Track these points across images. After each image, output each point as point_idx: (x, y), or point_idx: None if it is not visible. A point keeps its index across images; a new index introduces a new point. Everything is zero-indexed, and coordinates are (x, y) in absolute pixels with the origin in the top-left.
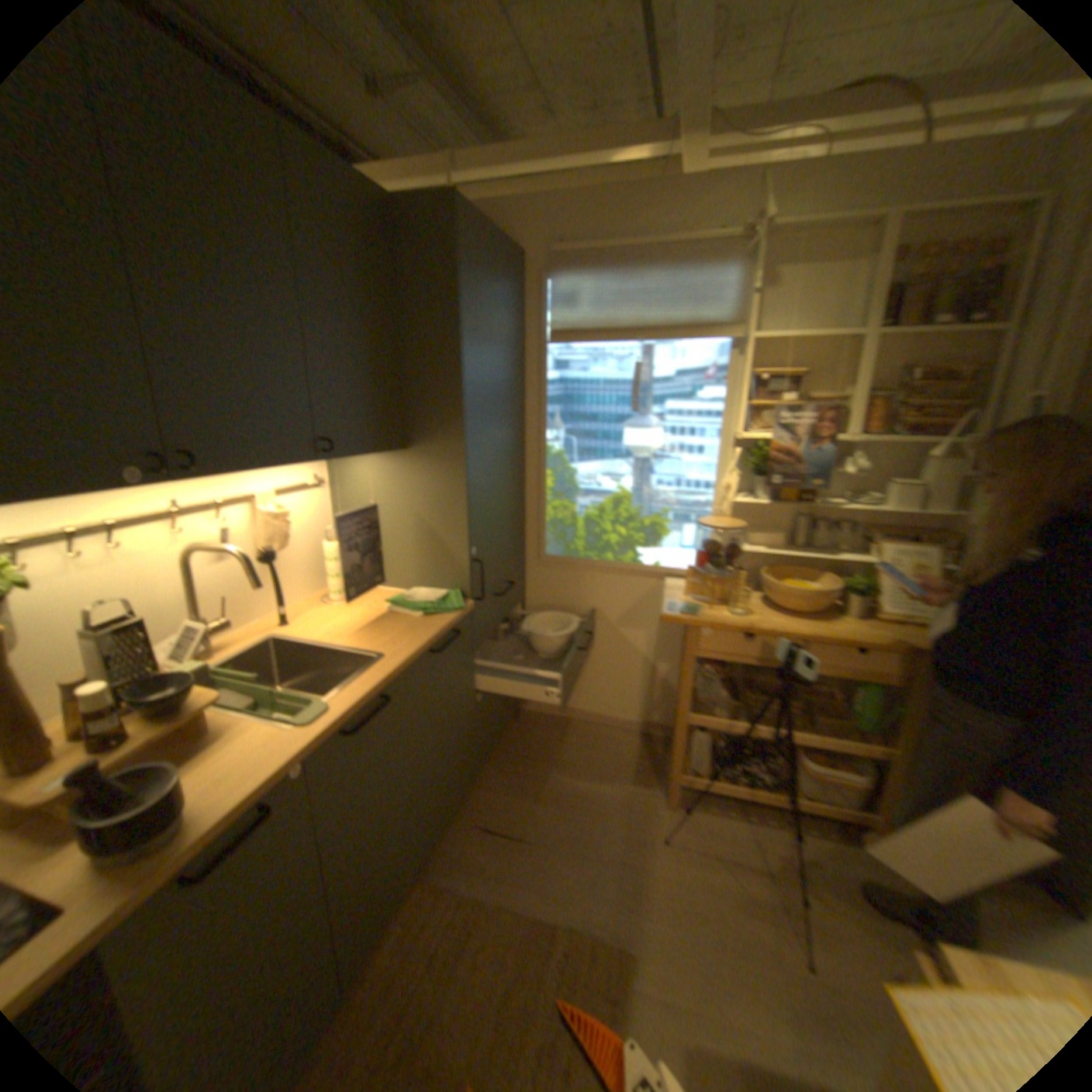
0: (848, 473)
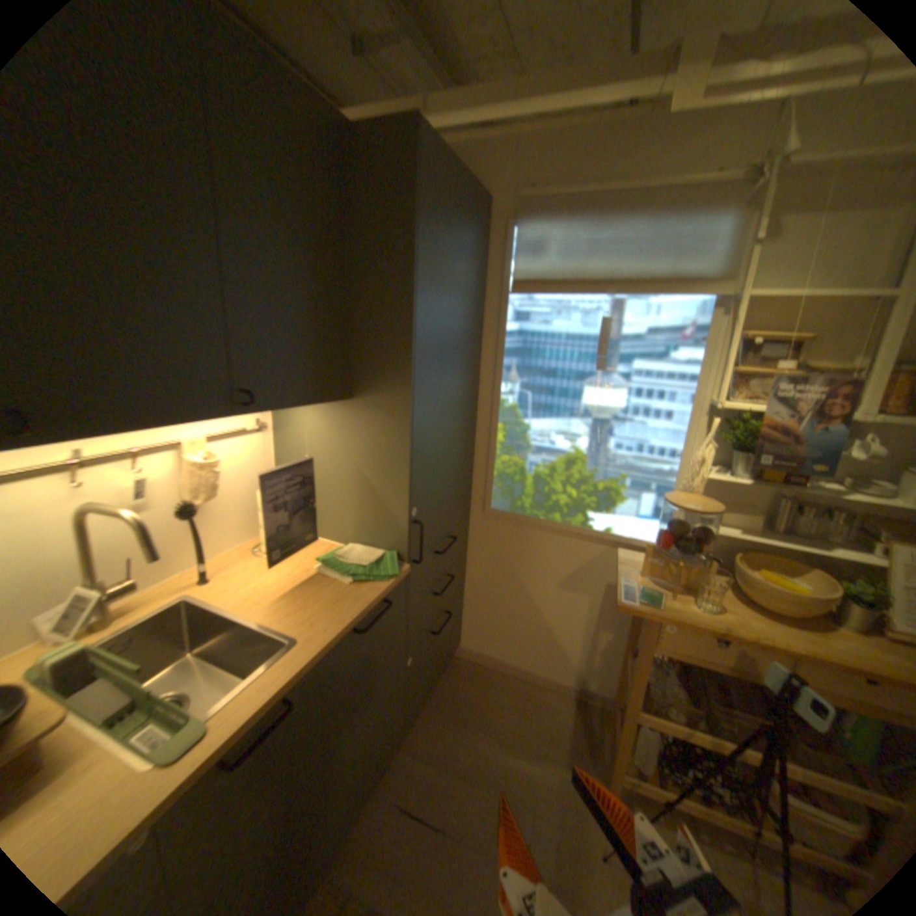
0: (848, 455)
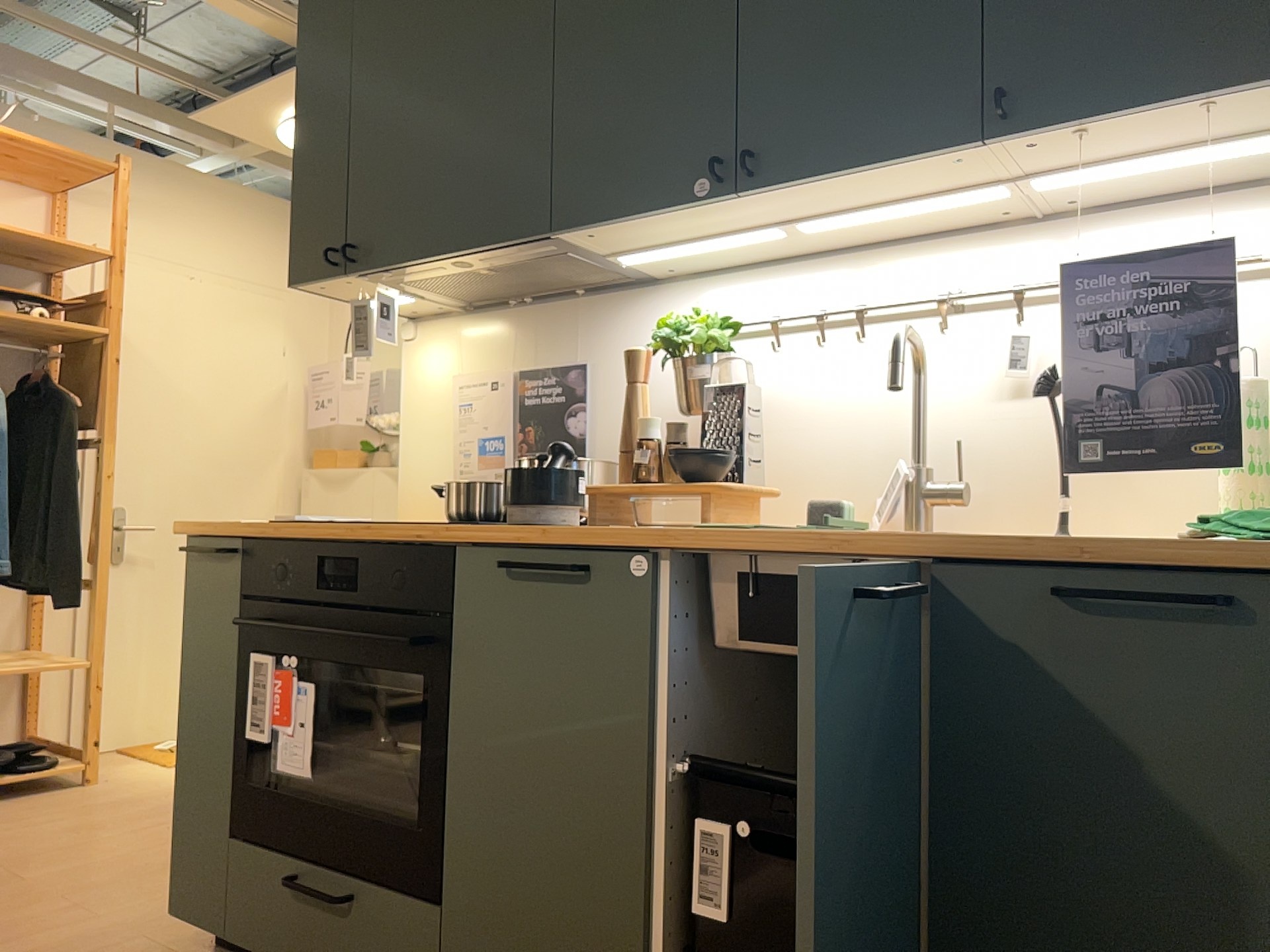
0: None
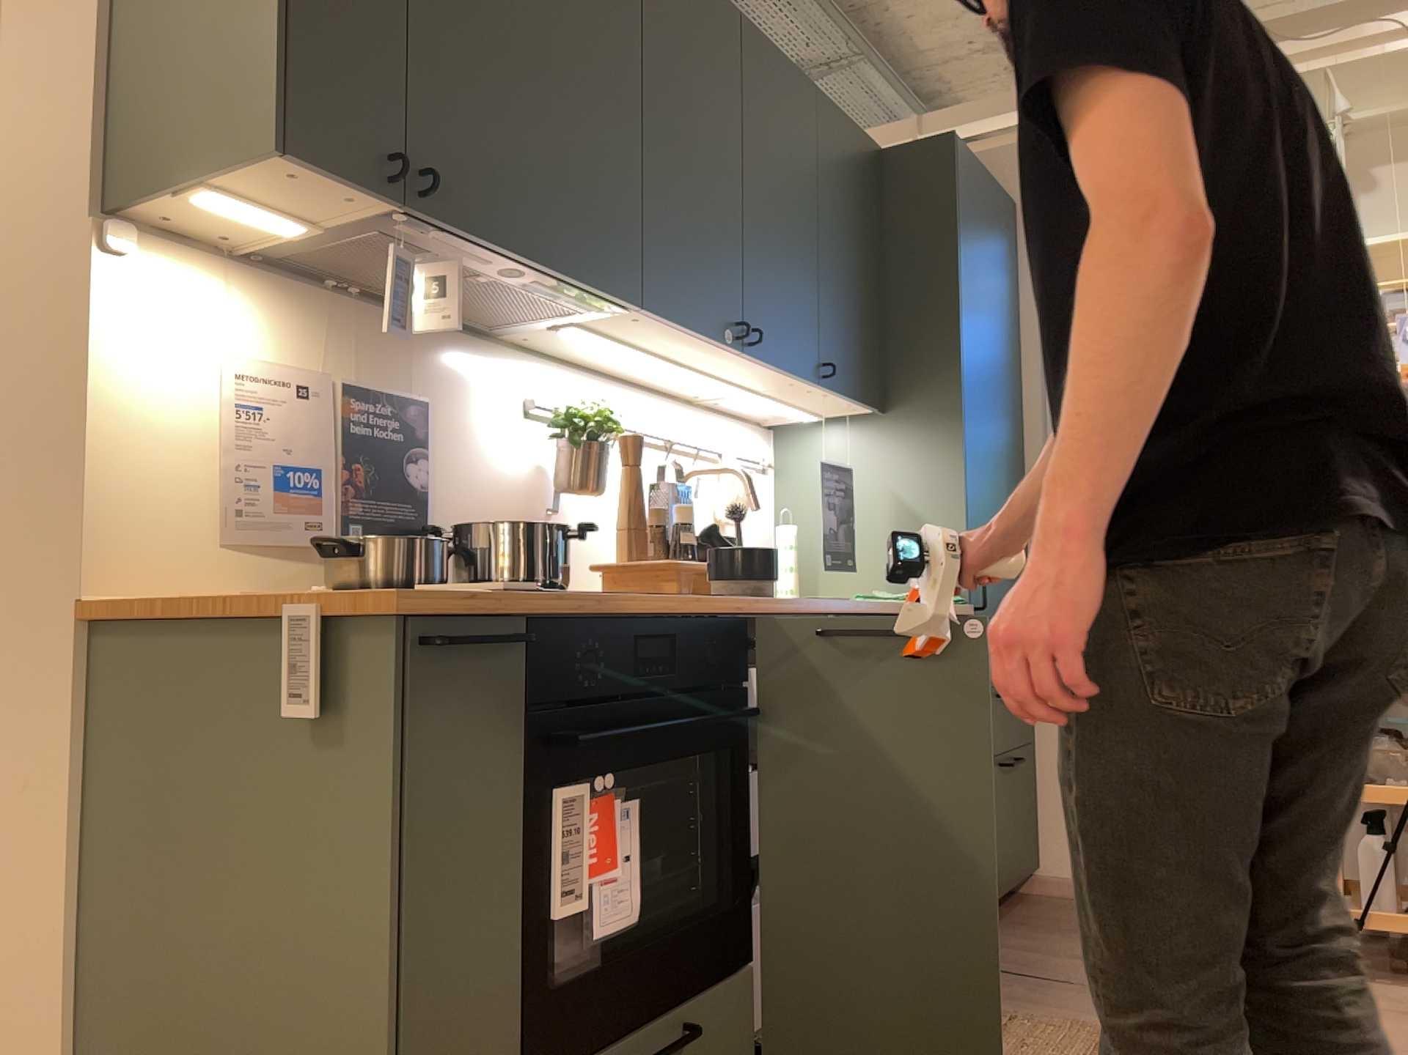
0: None
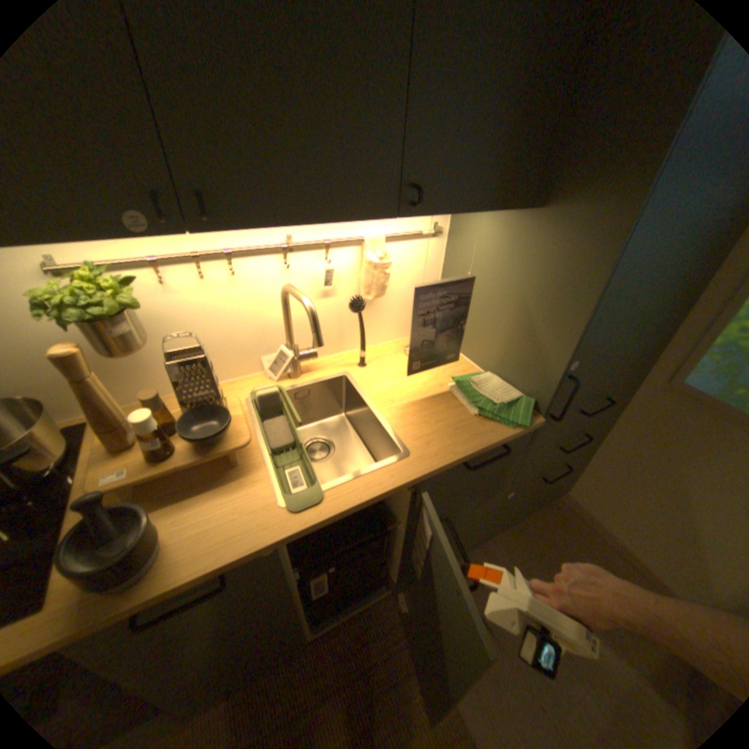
0: None
